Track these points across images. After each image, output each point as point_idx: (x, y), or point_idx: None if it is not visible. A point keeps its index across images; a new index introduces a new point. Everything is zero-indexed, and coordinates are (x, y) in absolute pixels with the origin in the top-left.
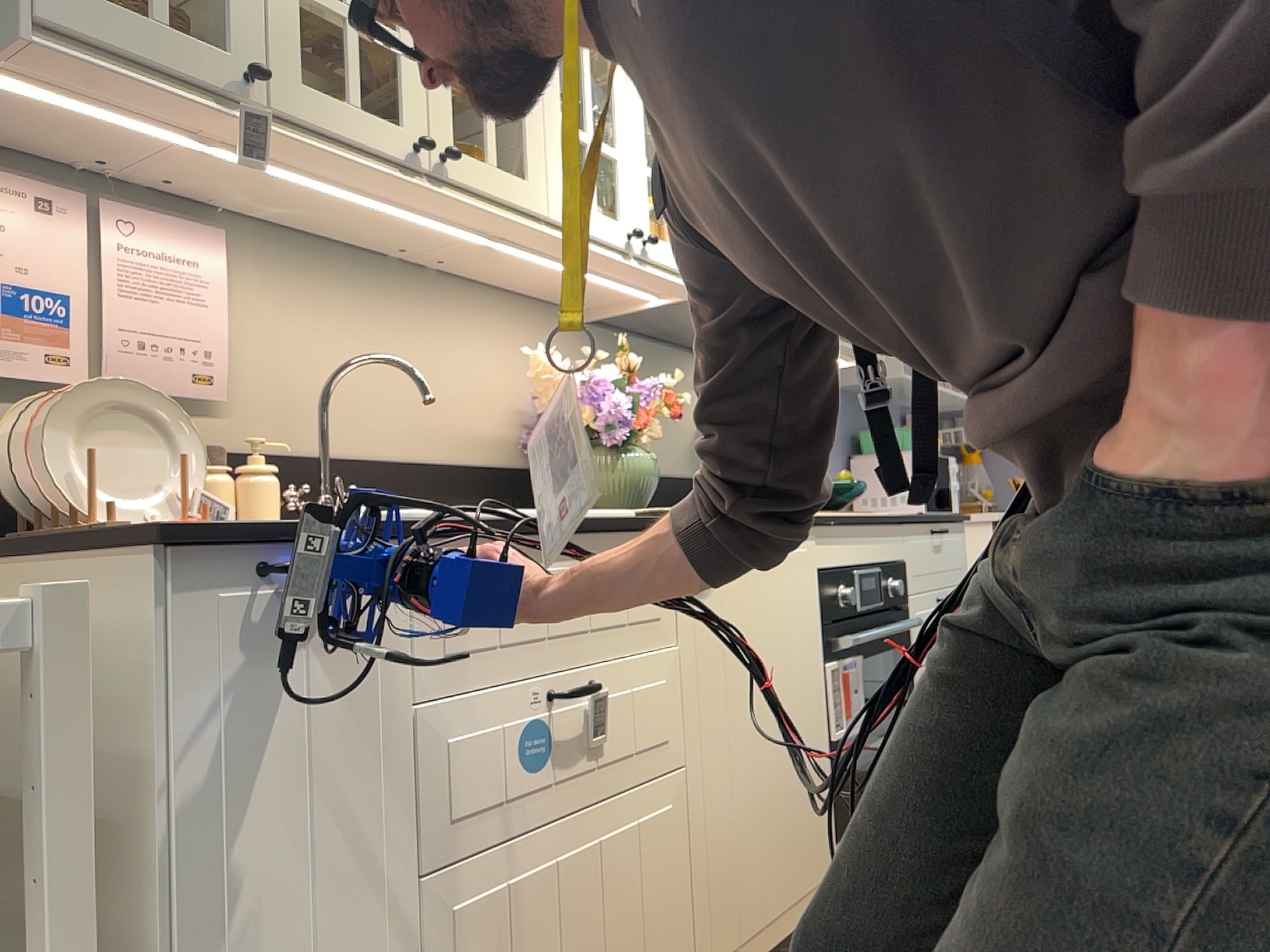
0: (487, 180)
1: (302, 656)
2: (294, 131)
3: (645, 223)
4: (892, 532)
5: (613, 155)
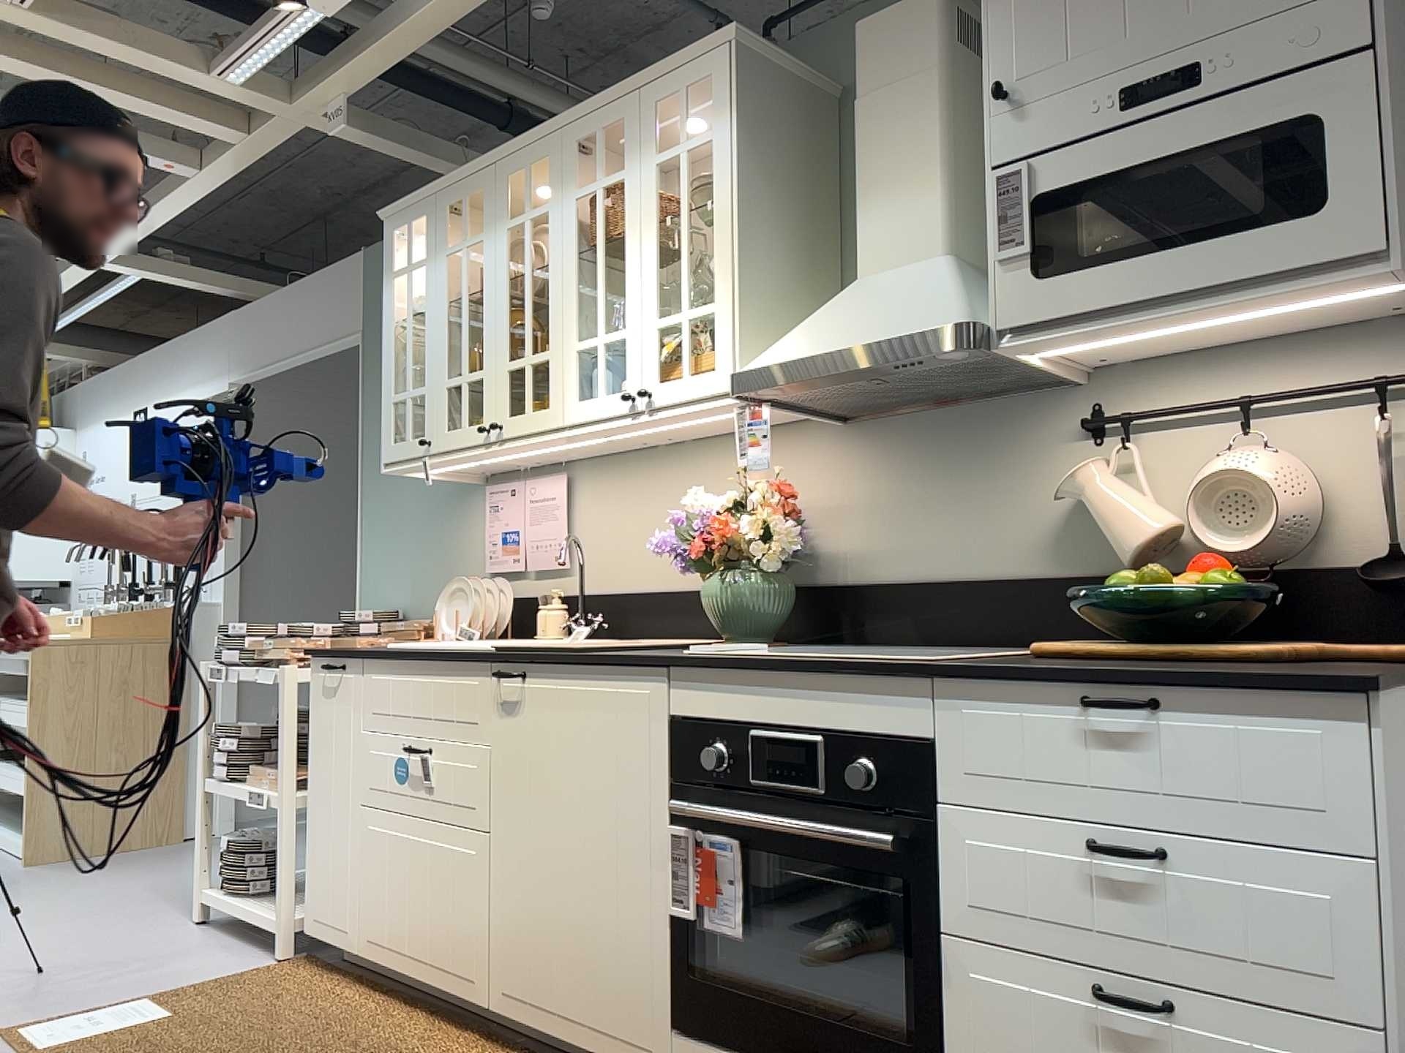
0: (523, 423)
1: (336, 699)
2: (444, 456)
3: (650, 375)
4: (878, 689)
5: (619, 335)
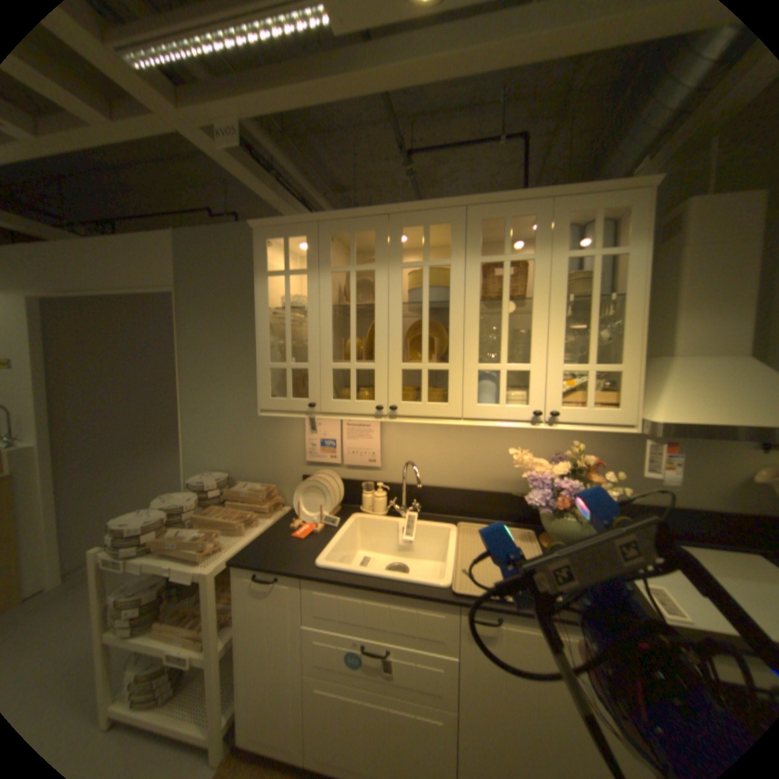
0: (420, 411)
1: (267, 603)
2: (331, 417)
3: (555, 402)
4: None
5: (525, 370)
